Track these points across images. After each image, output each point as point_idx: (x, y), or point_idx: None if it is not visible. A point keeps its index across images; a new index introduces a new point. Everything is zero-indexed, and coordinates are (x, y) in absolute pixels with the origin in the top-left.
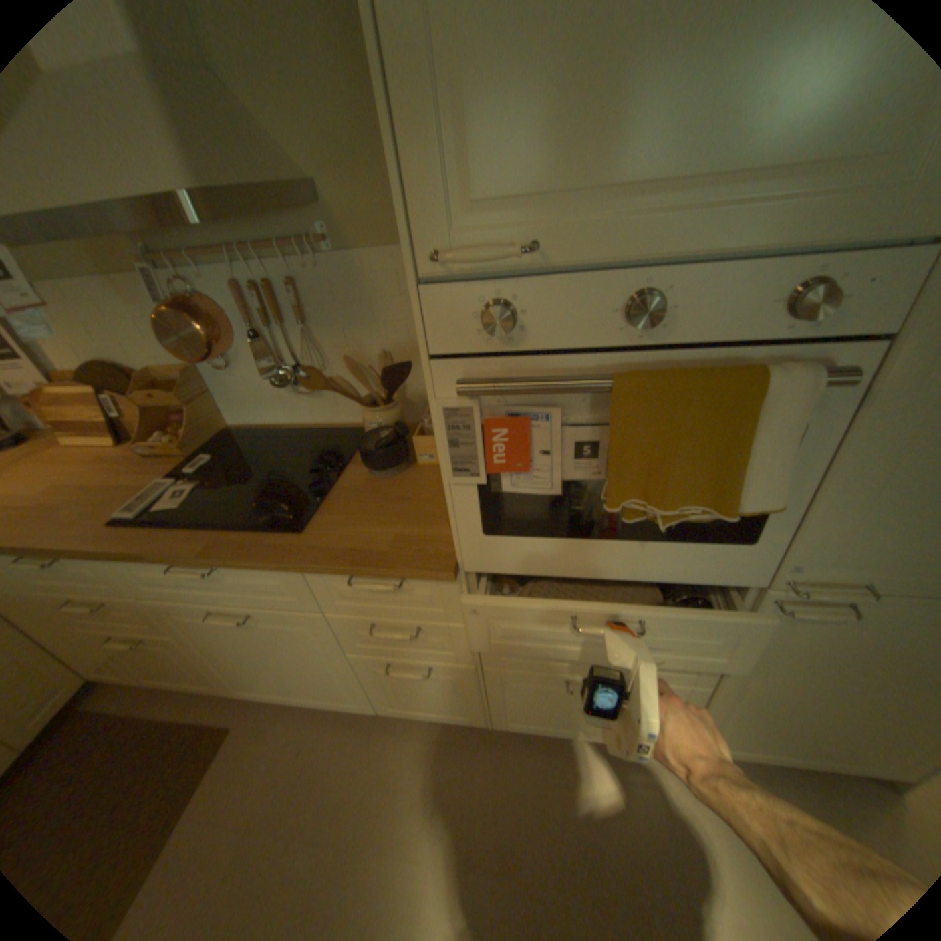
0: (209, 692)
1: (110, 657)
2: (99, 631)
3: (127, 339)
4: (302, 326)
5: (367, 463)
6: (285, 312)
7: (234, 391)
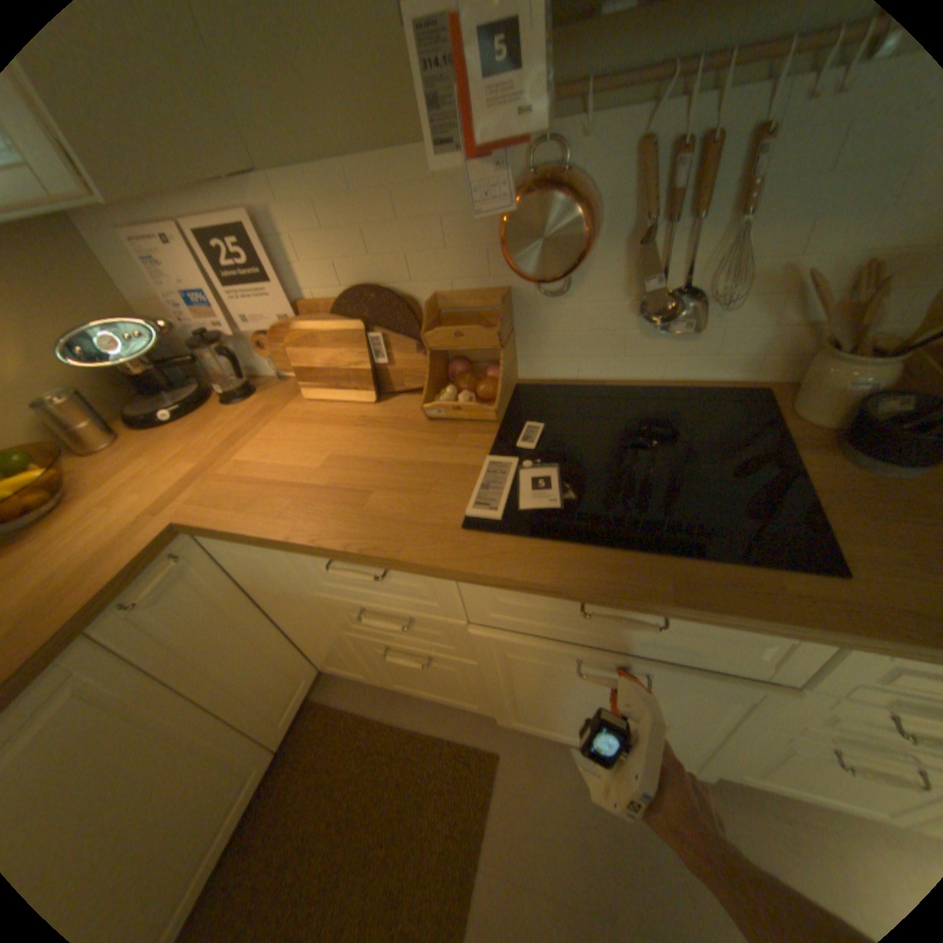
0: (477, 710)
1: (369, 660)
2: (377, 638)
3: (419, 250)
4: (748, 215)
5: (857, 449)
6: (719, 192)
7: (553, 328)
